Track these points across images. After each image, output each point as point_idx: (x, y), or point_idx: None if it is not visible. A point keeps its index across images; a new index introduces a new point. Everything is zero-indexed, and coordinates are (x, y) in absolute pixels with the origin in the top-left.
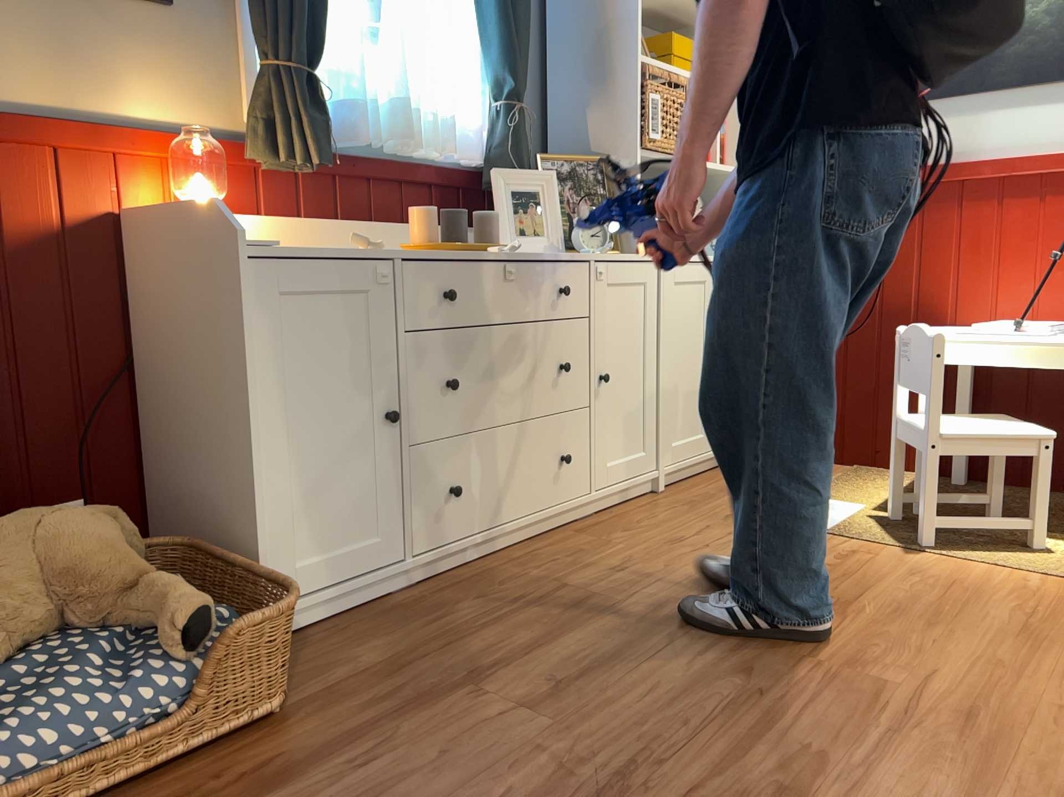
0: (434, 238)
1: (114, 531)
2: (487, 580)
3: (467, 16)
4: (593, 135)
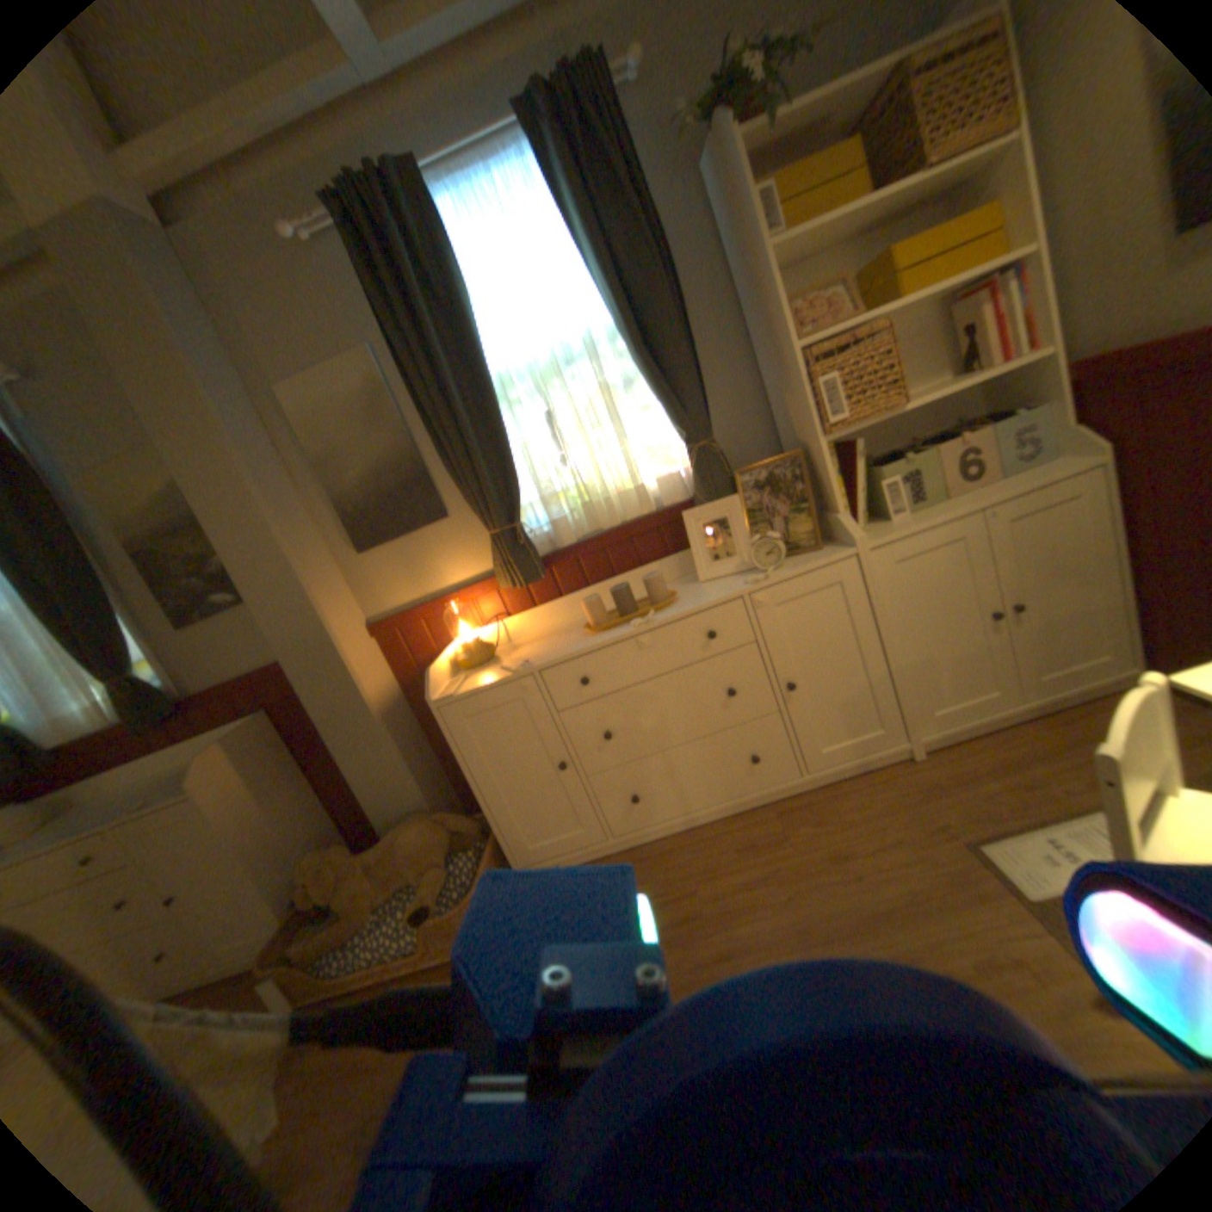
0: (600, 617)
1: (429, 837)
2: (664, 861)
3: (640, 387)
4: (795, 422)
